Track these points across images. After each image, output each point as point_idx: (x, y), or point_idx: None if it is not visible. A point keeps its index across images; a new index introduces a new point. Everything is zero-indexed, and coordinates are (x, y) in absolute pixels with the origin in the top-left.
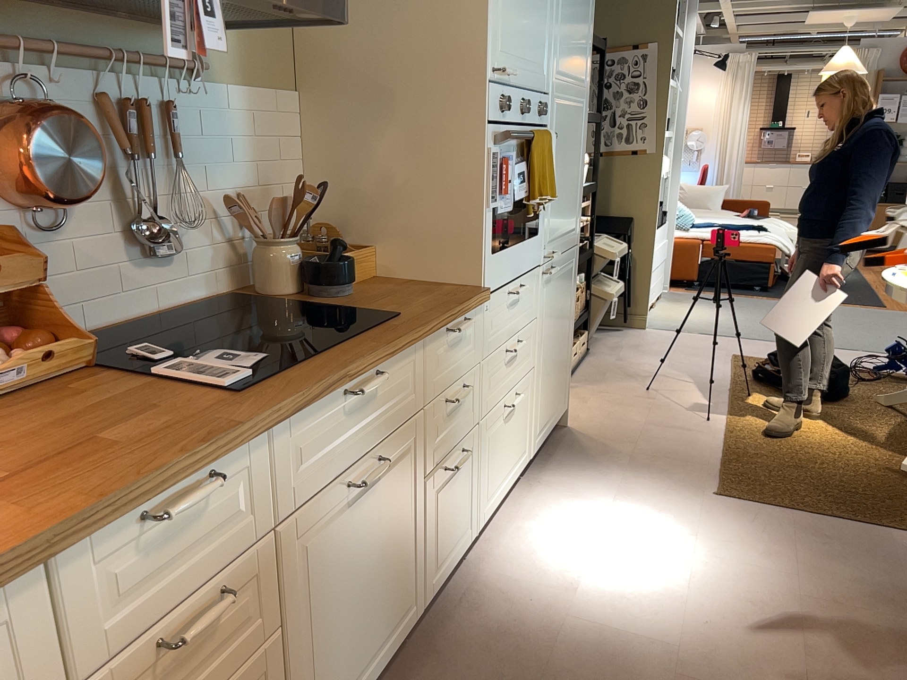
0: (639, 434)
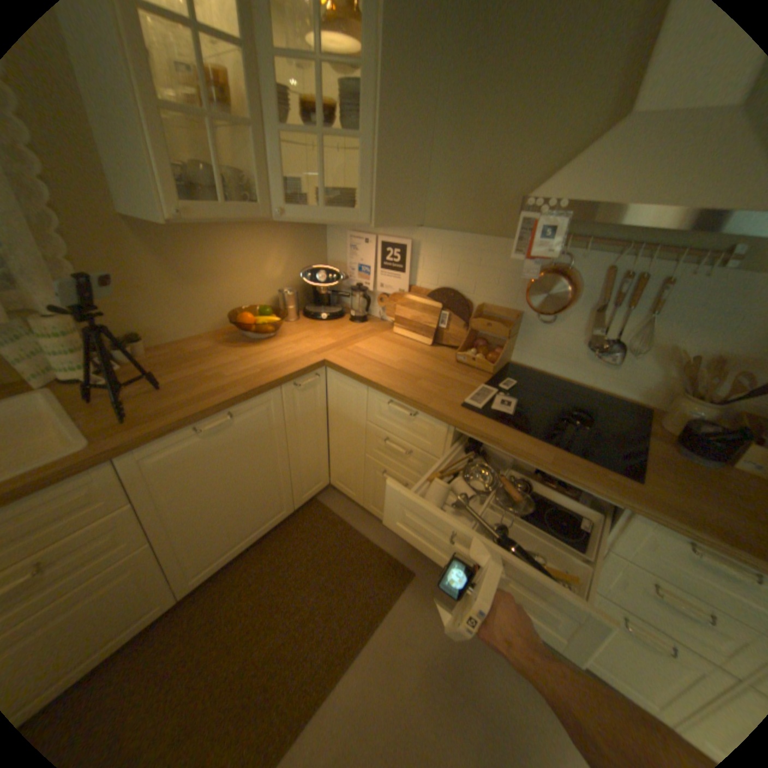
0: None
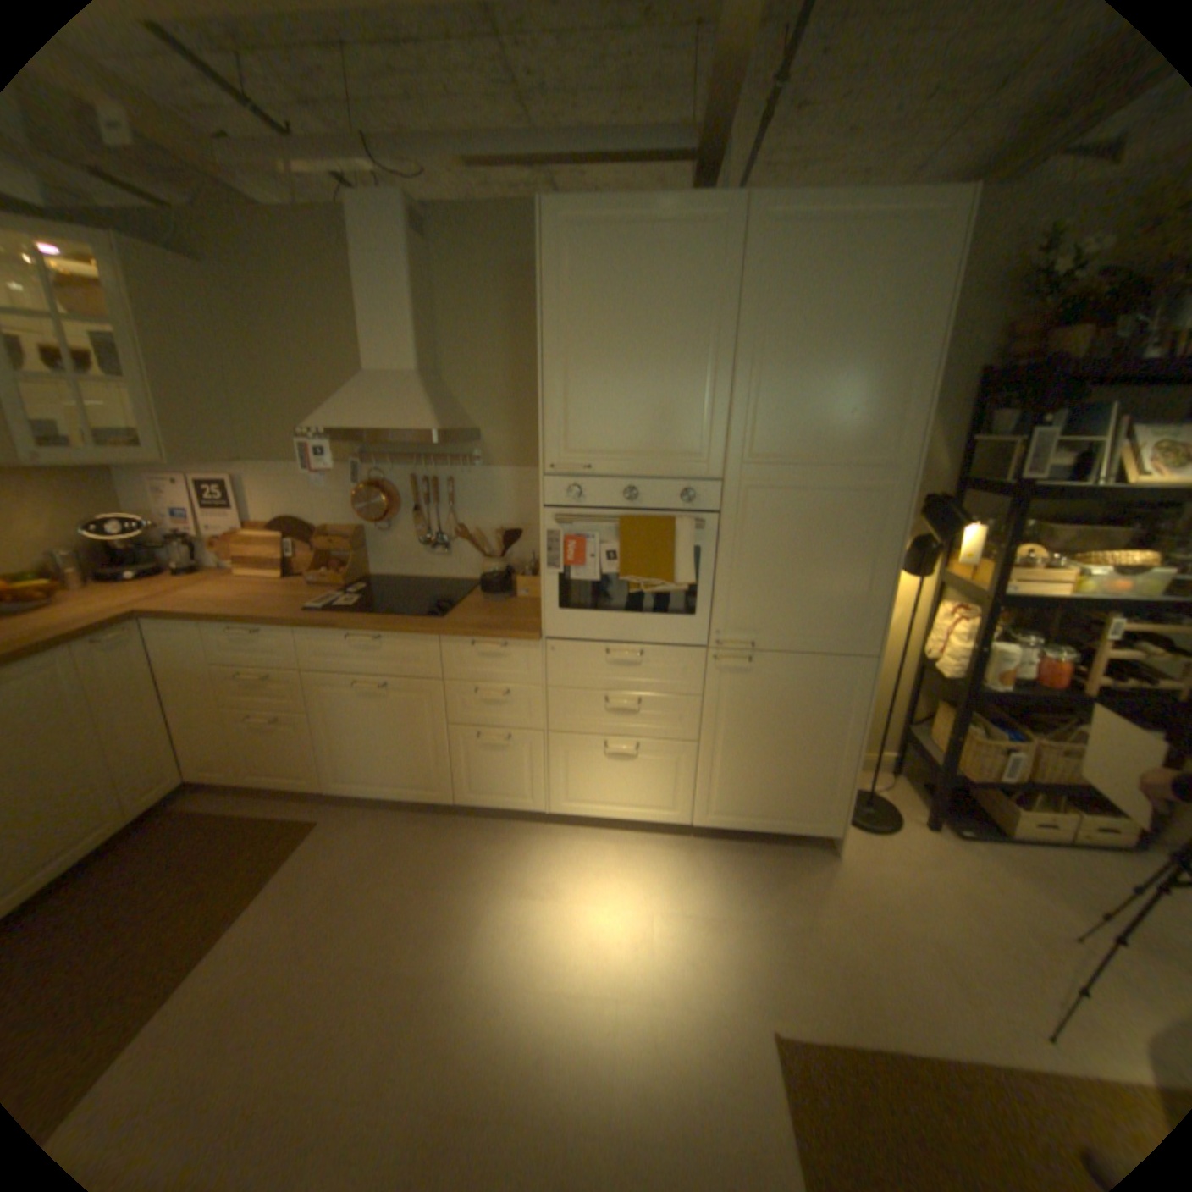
0: (892, 938)
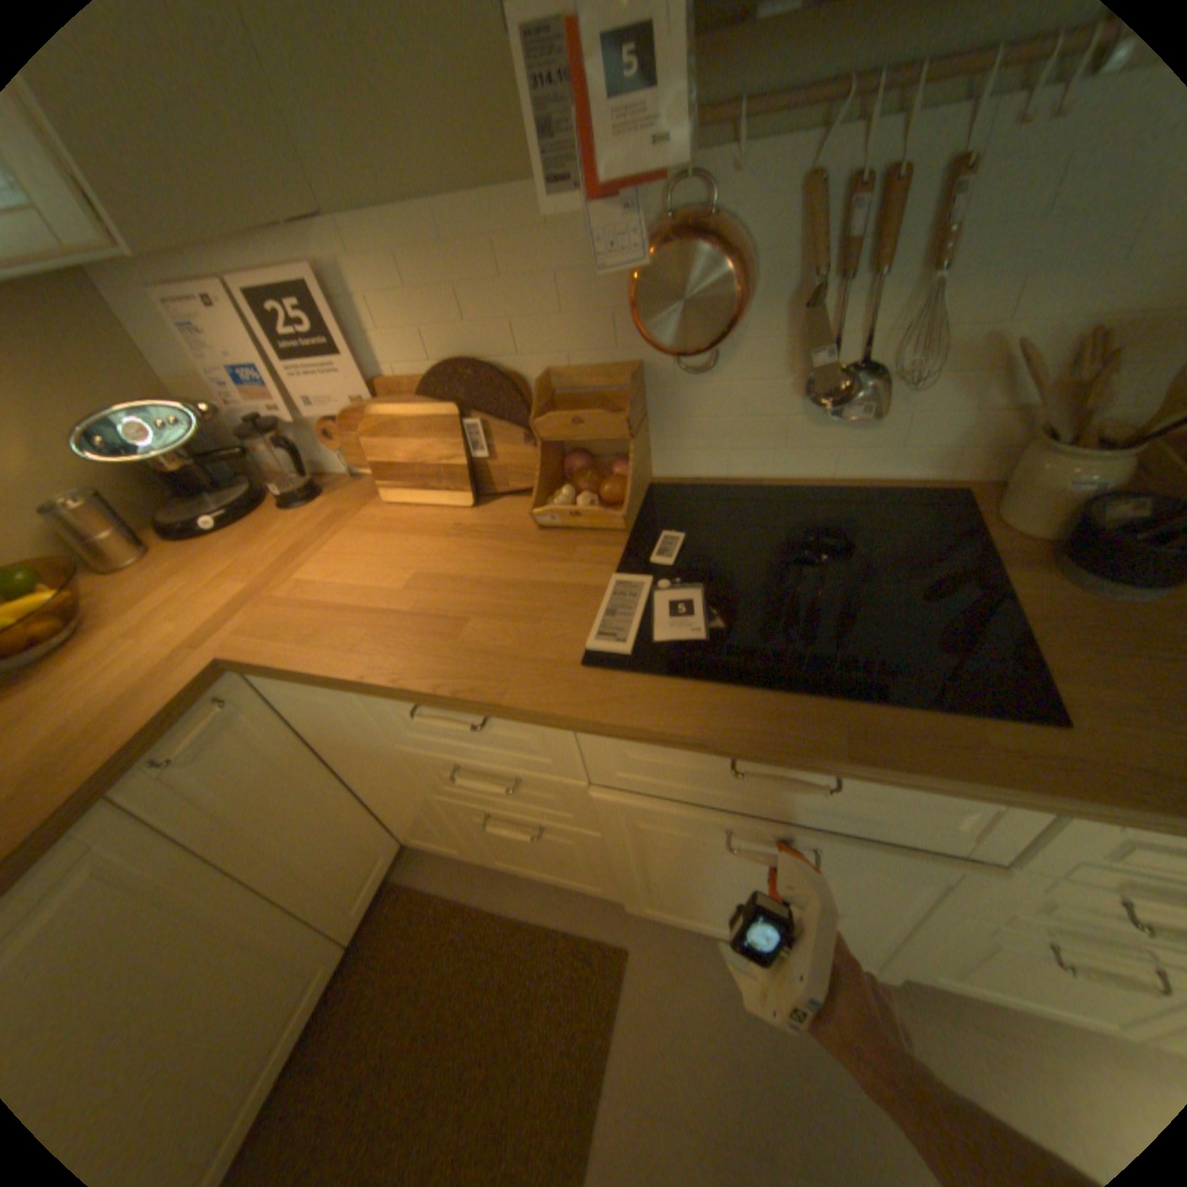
0: None
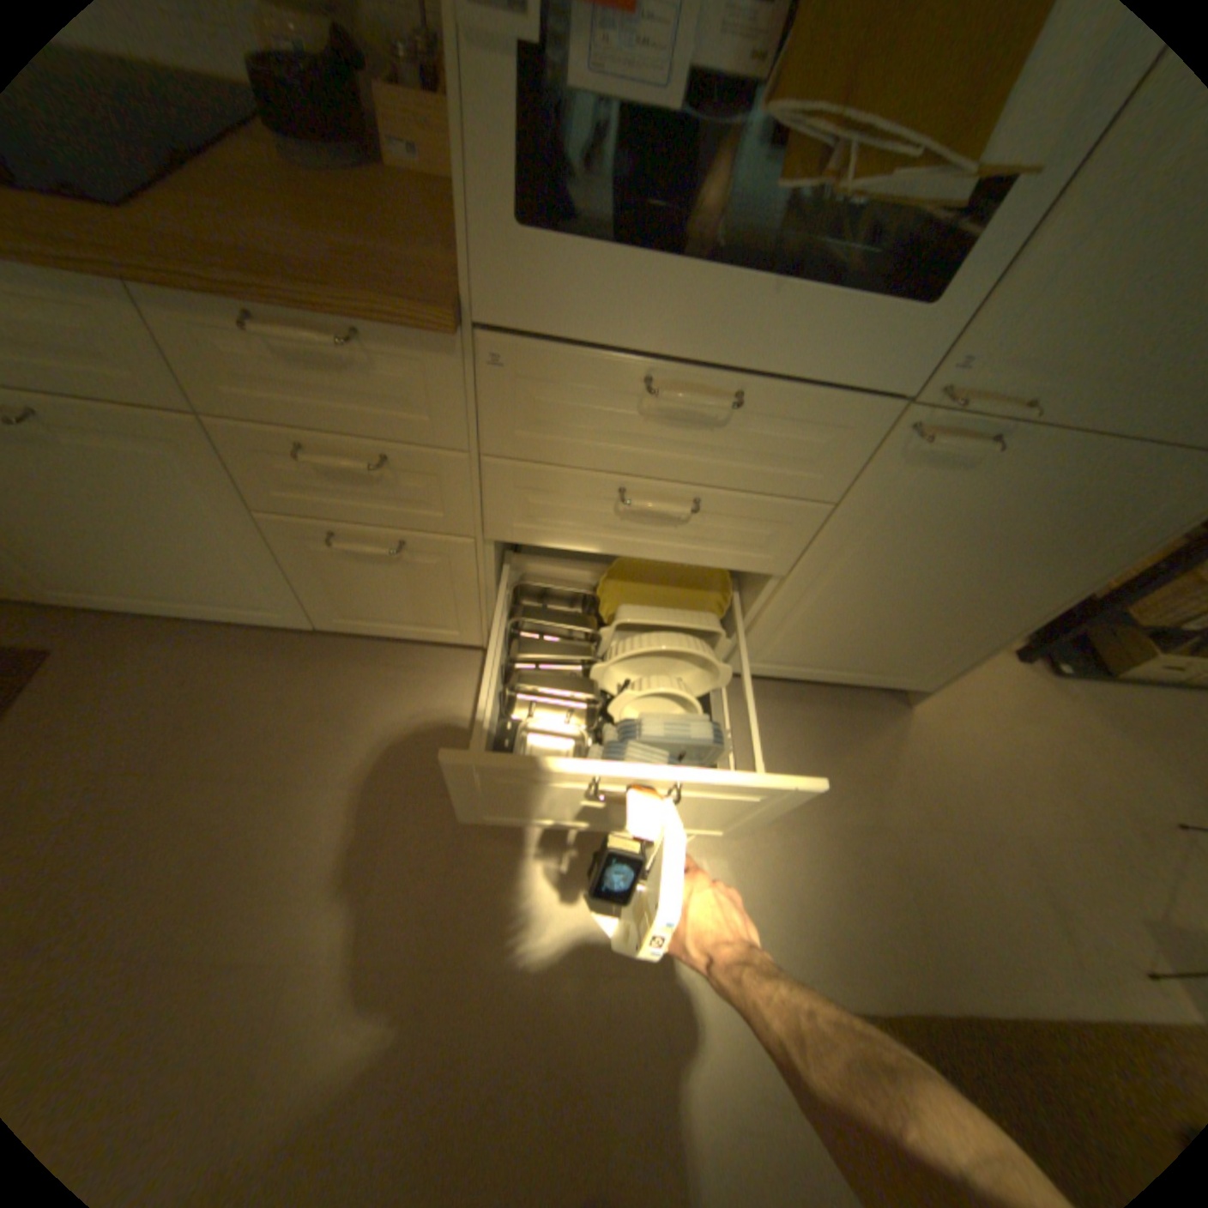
0: (976, 835)
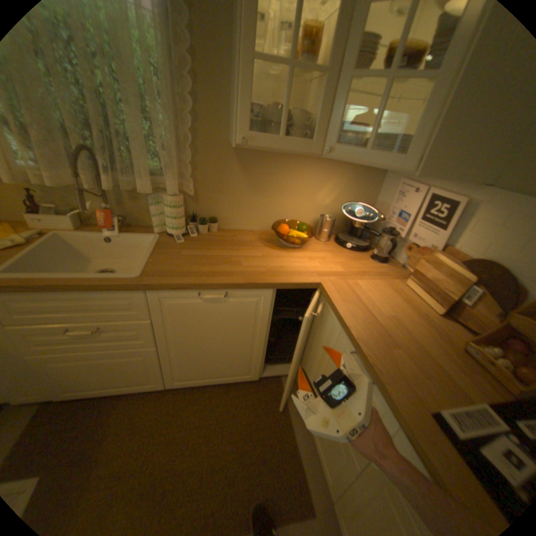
0: None
